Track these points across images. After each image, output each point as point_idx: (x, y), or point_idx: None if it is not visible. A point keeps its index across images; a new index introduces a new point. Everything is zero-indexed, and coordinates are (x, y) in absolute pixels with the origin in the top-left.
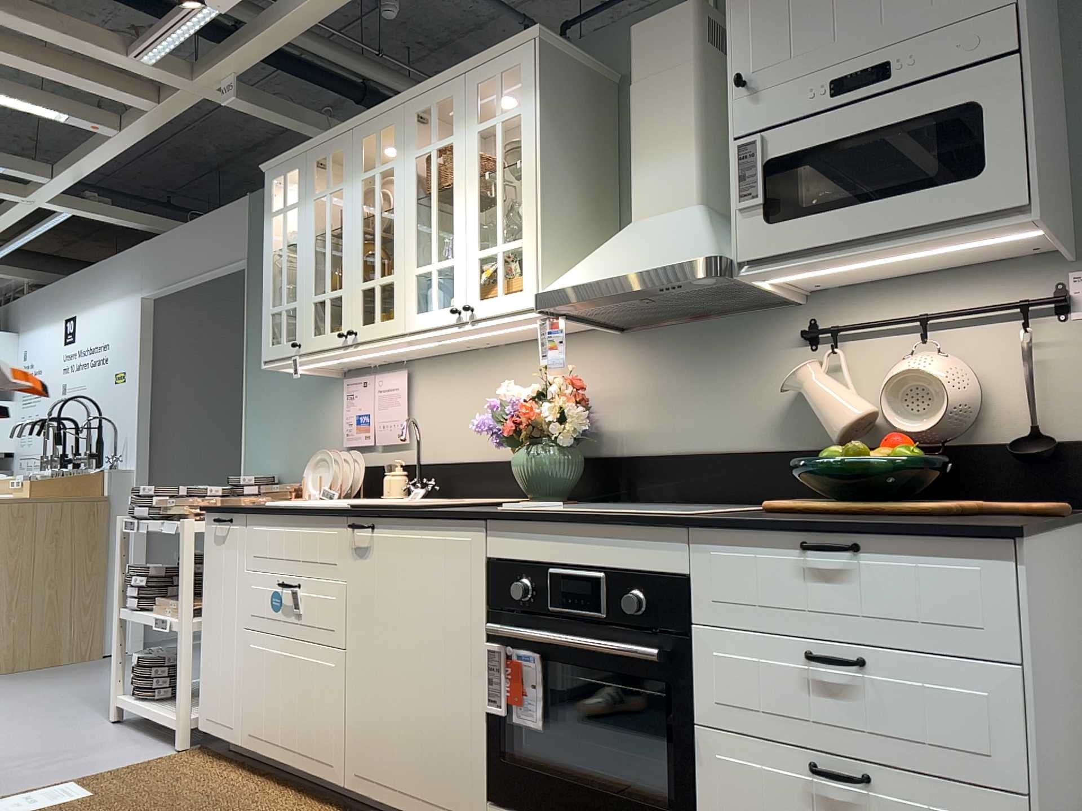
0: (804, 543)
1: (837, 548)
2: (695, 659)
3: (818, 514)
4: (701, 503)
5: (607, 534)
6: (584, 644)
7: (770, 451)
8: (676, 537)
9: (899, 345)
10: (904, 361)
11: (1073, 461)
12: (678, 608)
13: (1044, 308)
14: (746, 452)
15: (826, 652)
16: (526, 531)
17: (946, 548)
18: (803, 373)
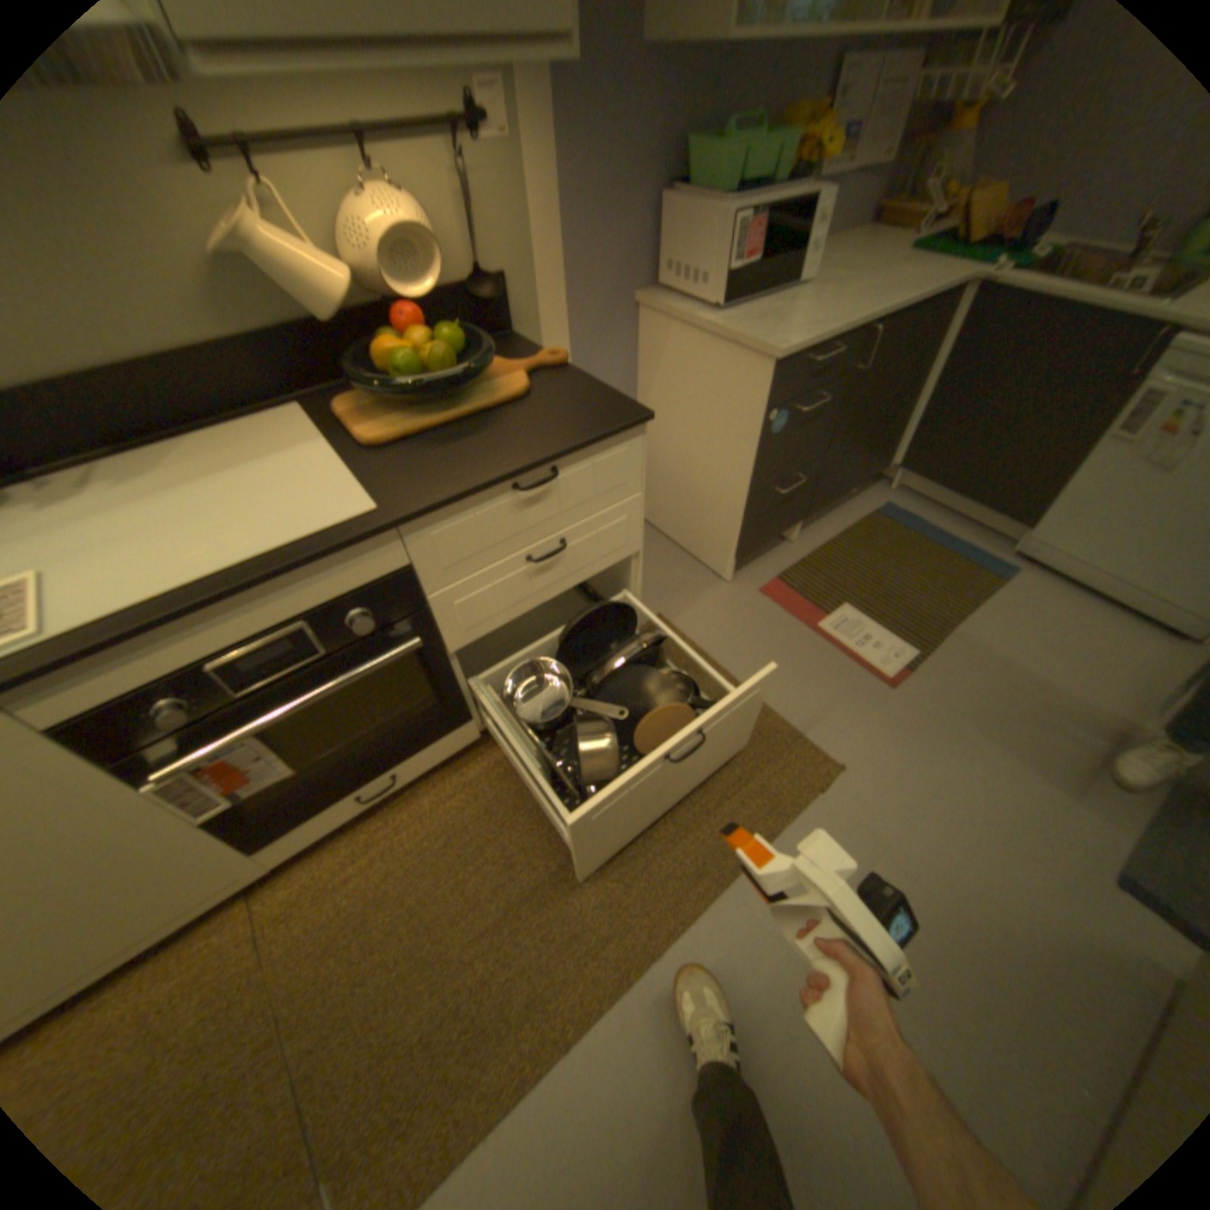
0: (522, 488)
1: (548, 479)
2: (435, 619)
3: (428, 432)
4: (148, 437)
5: (283, 584)
6: (329, 690)
7: (216, 343)
8: (382, 541)
9: (329, 170)
10: (365, 204)
11: (502, 293)
12: (406, 595)
13: (461, 125)
14: (179, 352)
15: (539, 550)
16: (116, 656)
17: (608, 444)
18: (248, 230)
